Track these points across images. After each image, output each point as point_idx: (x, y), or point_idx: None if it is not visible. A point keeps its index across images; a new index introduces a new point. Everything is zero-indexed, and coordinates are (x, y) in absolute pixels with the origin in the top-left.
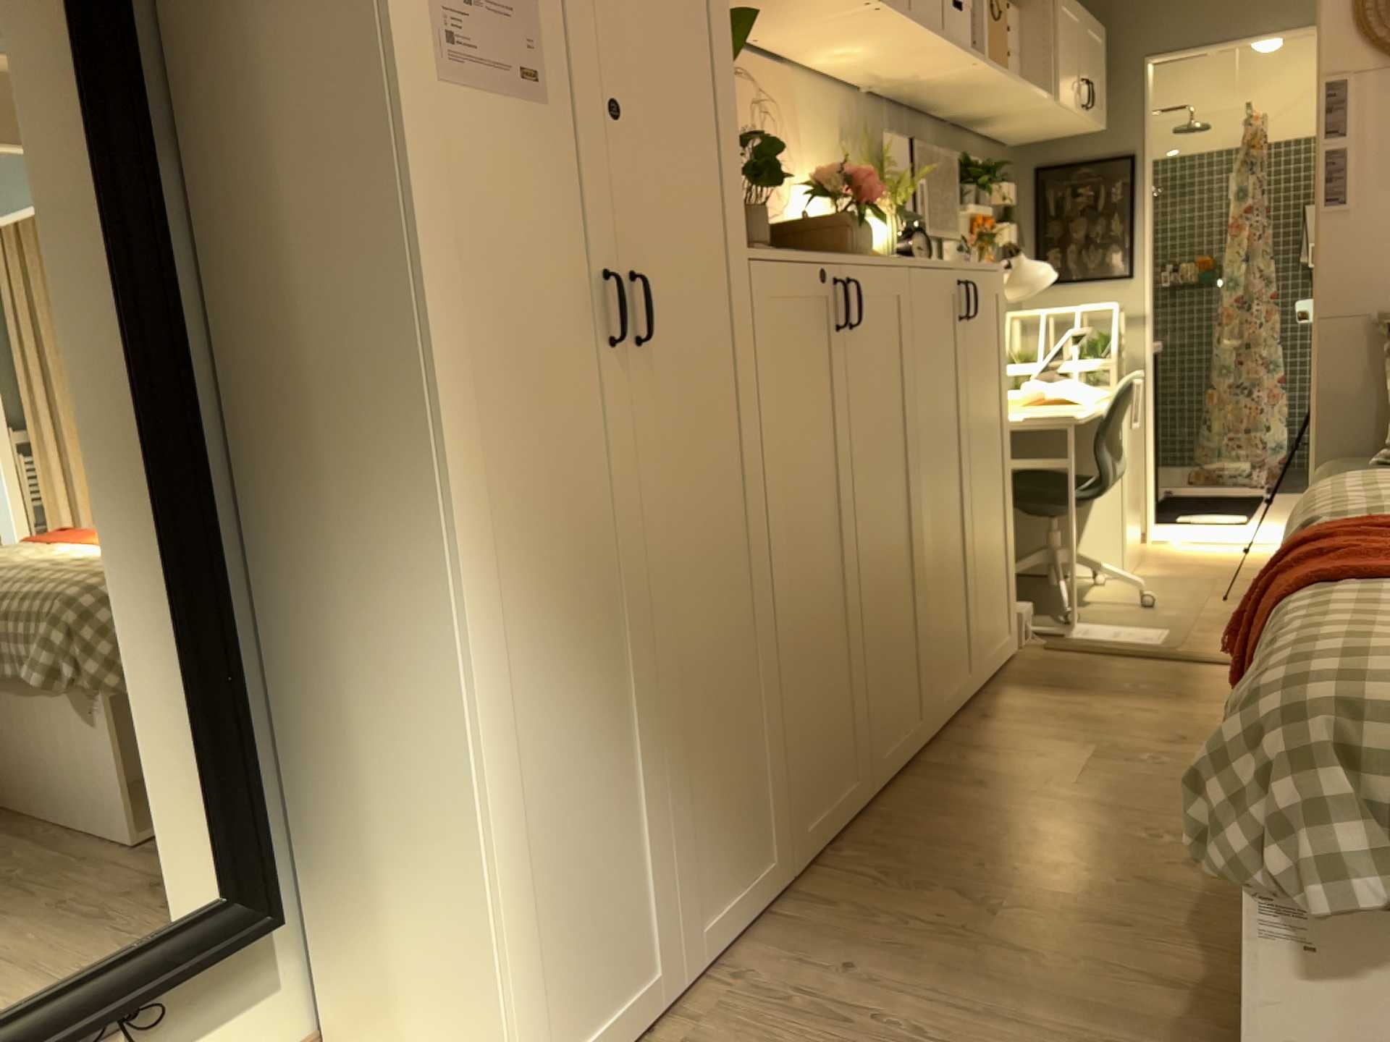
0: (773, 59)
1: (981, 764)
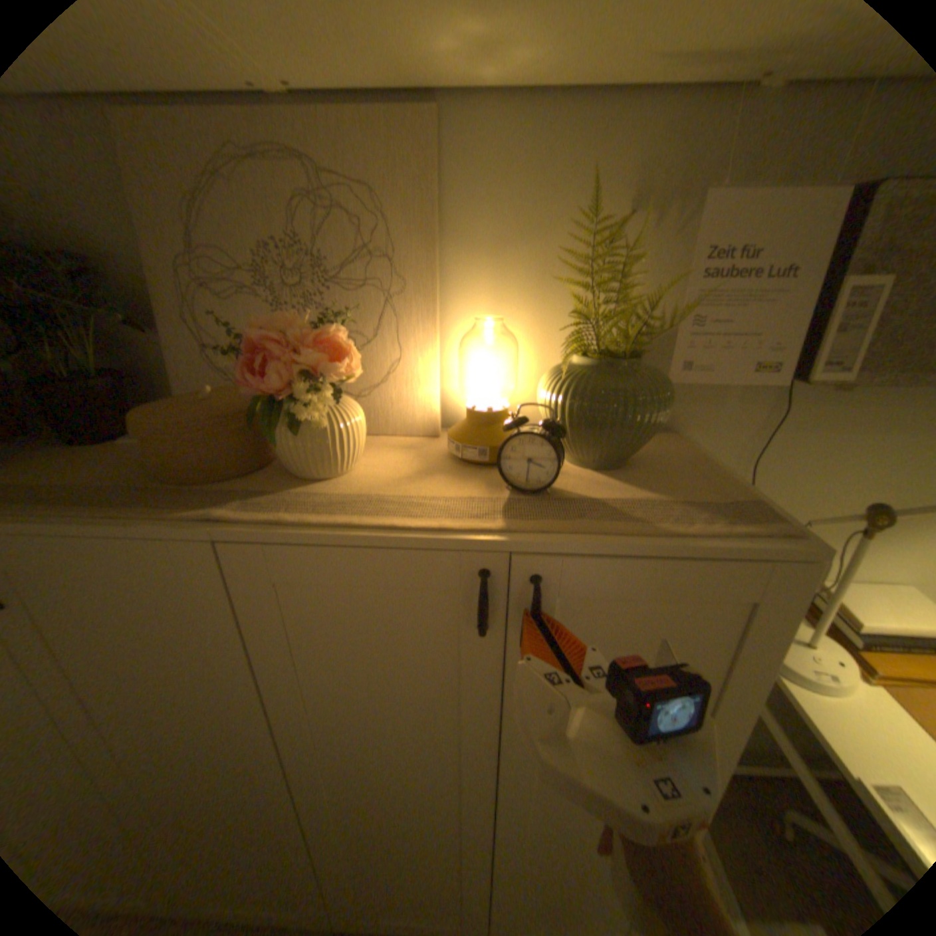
0: (412, 94)
1: None
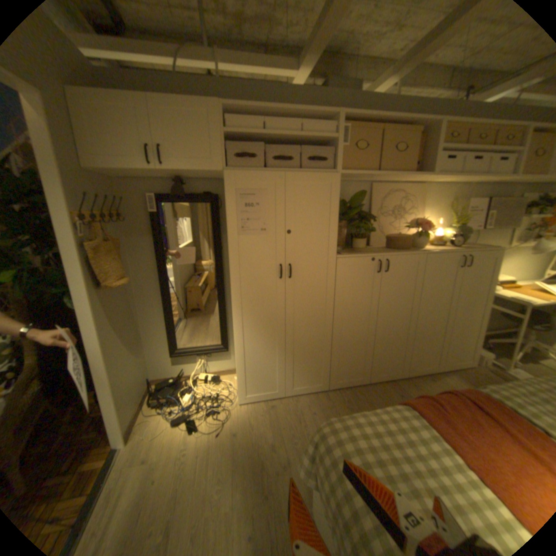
0: (422, 183)
1: (412, 394)
